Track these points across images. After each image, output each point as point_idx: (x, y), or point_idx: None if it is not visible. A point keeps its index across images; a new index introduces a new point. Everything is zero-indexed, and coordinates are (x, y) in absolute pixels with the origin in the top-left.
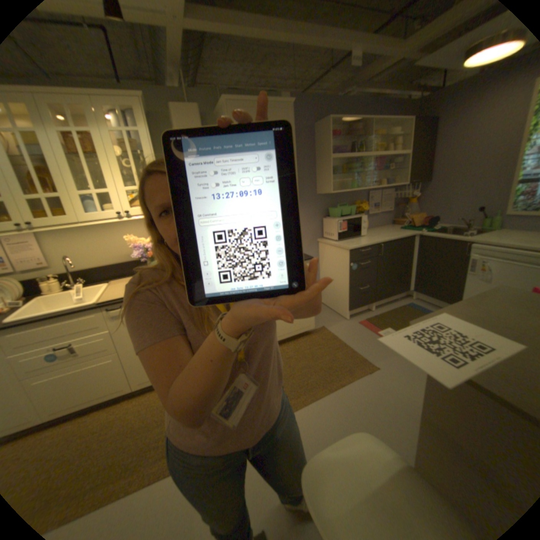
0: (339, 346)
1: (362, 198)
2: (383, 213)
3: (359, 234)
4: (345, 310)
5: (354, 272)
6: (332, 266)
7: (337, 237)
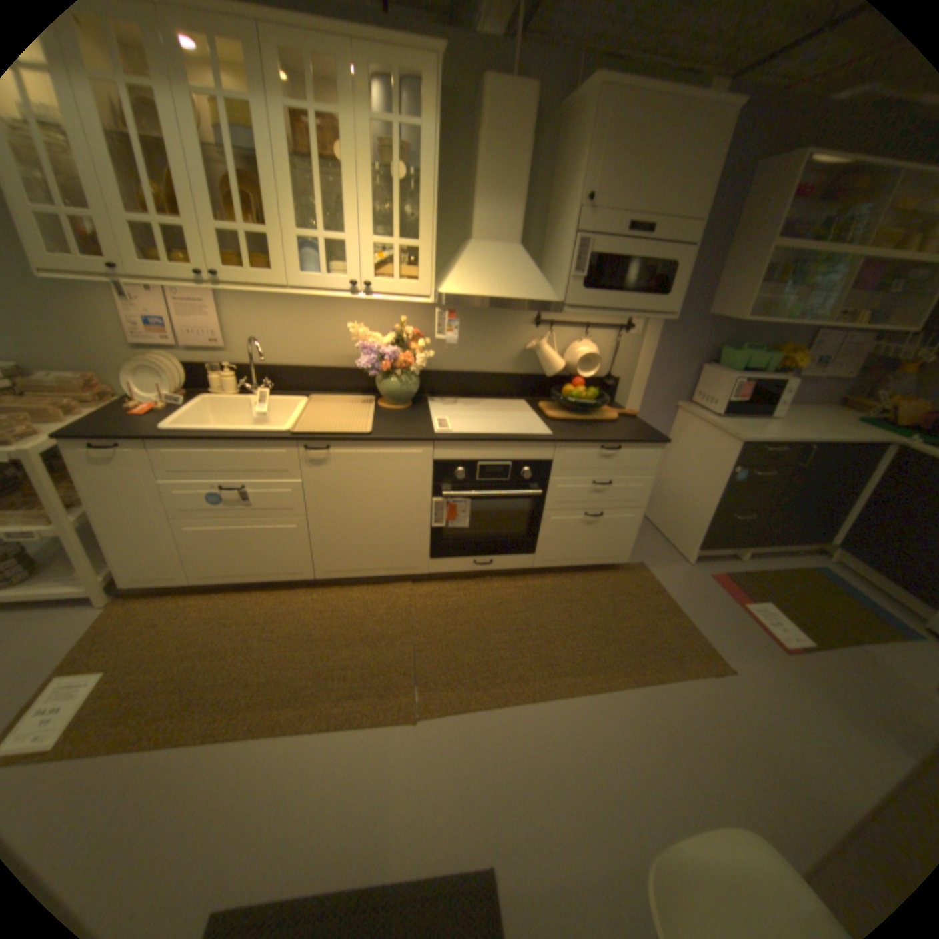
0: (668, 609)
1: (799, 341)
2: (830, 379)
3: (770, 413)
4: (693, 547)
5: (739, 485)
6: (693, 461)
7: (724, 409)
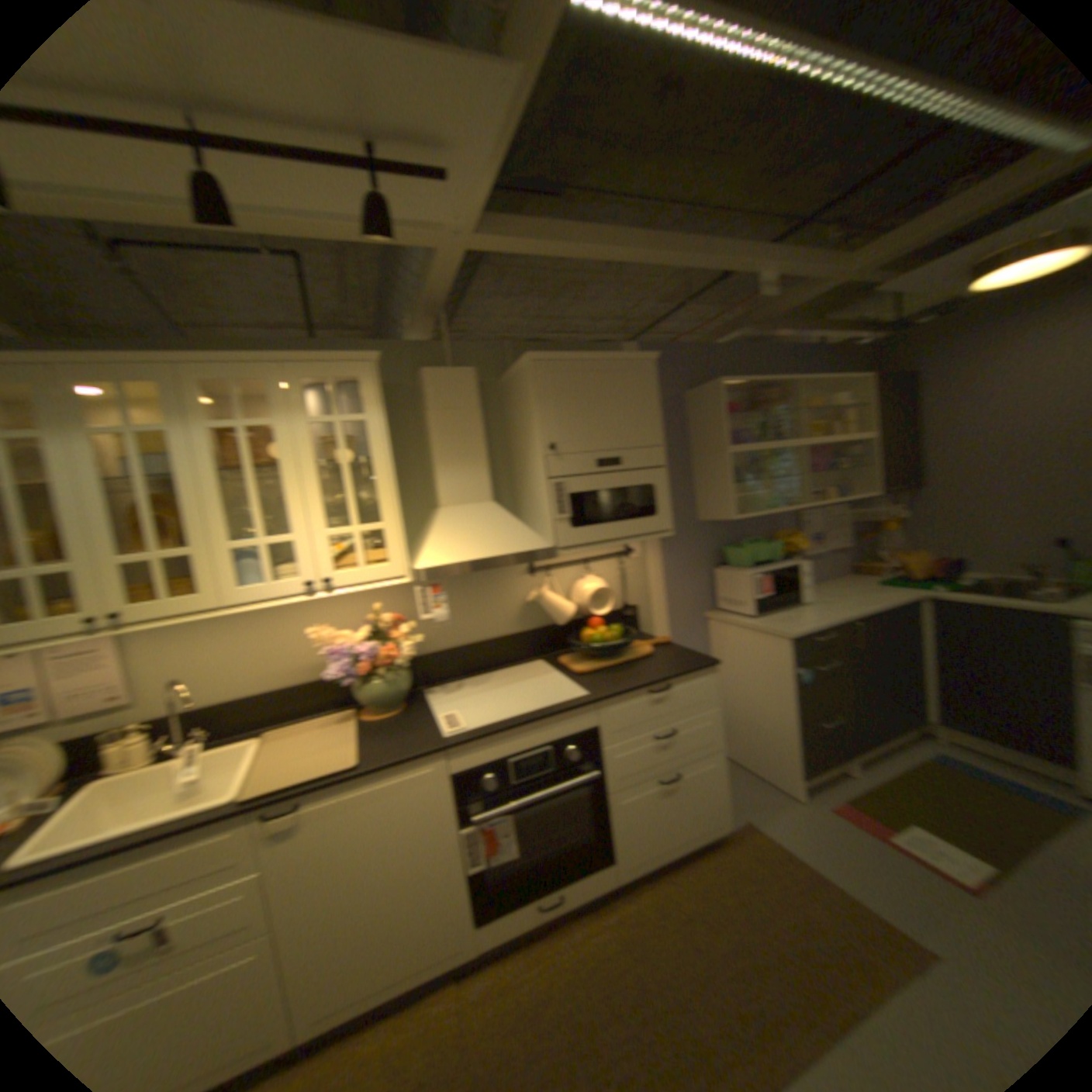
0: (811, 885)
1: (791, 526)
2: (834, 552)
3: (801, 601)
4: (797, 781)
5: (811, 689)
6: (751, 674)
7: (756, 609)
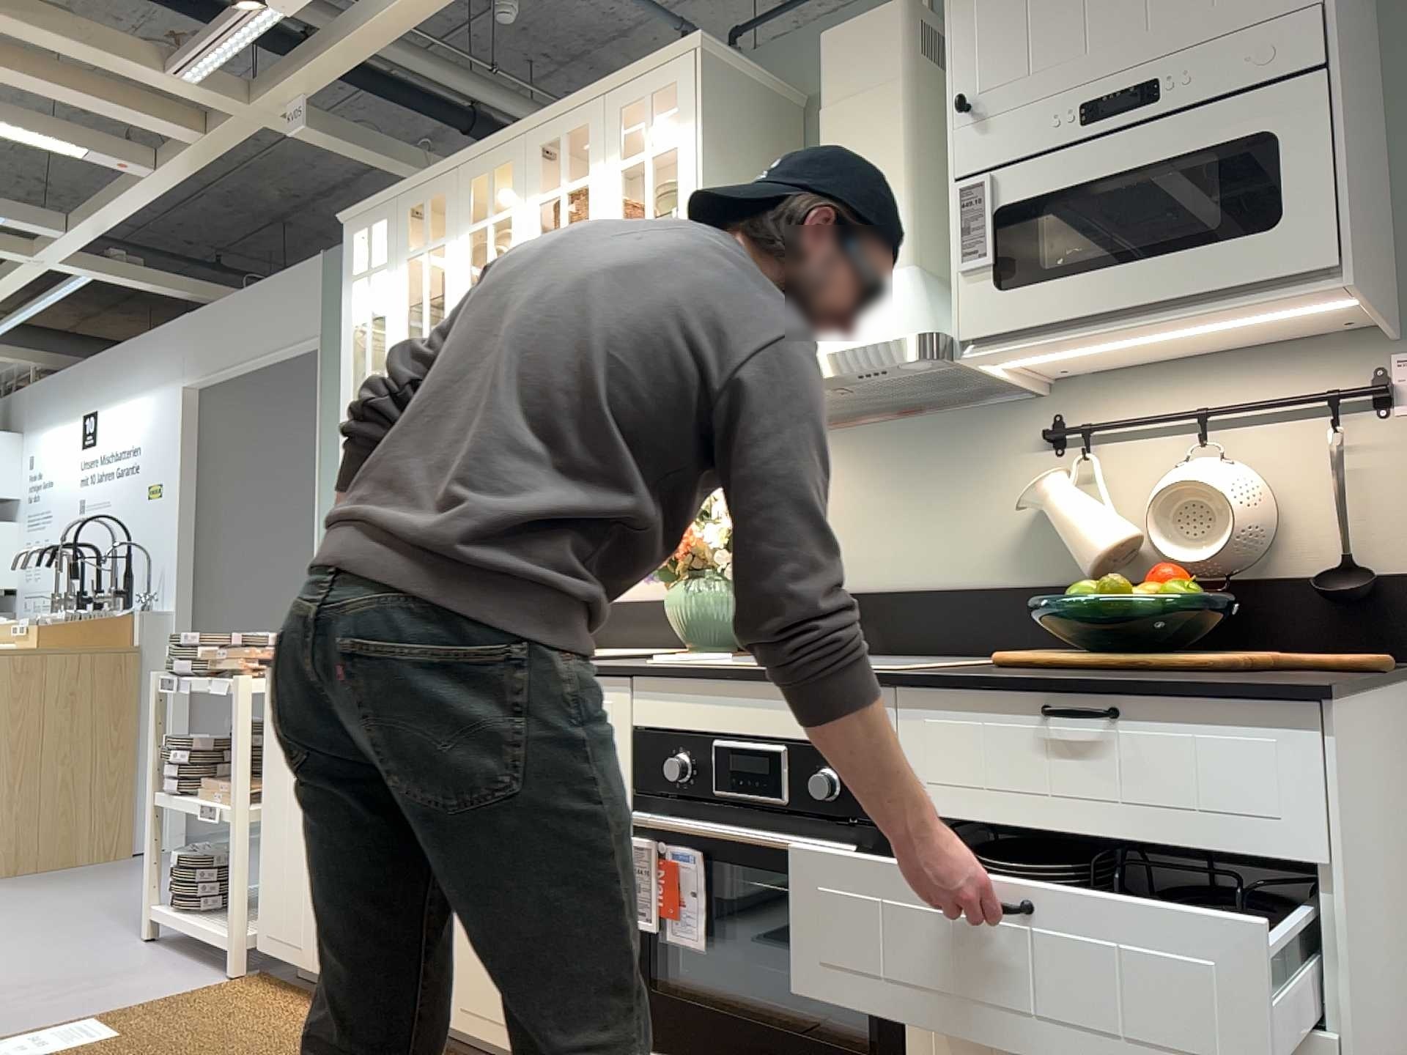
0: None
1: None
2: None
3: None
4: None
5: None
6: None
7: None
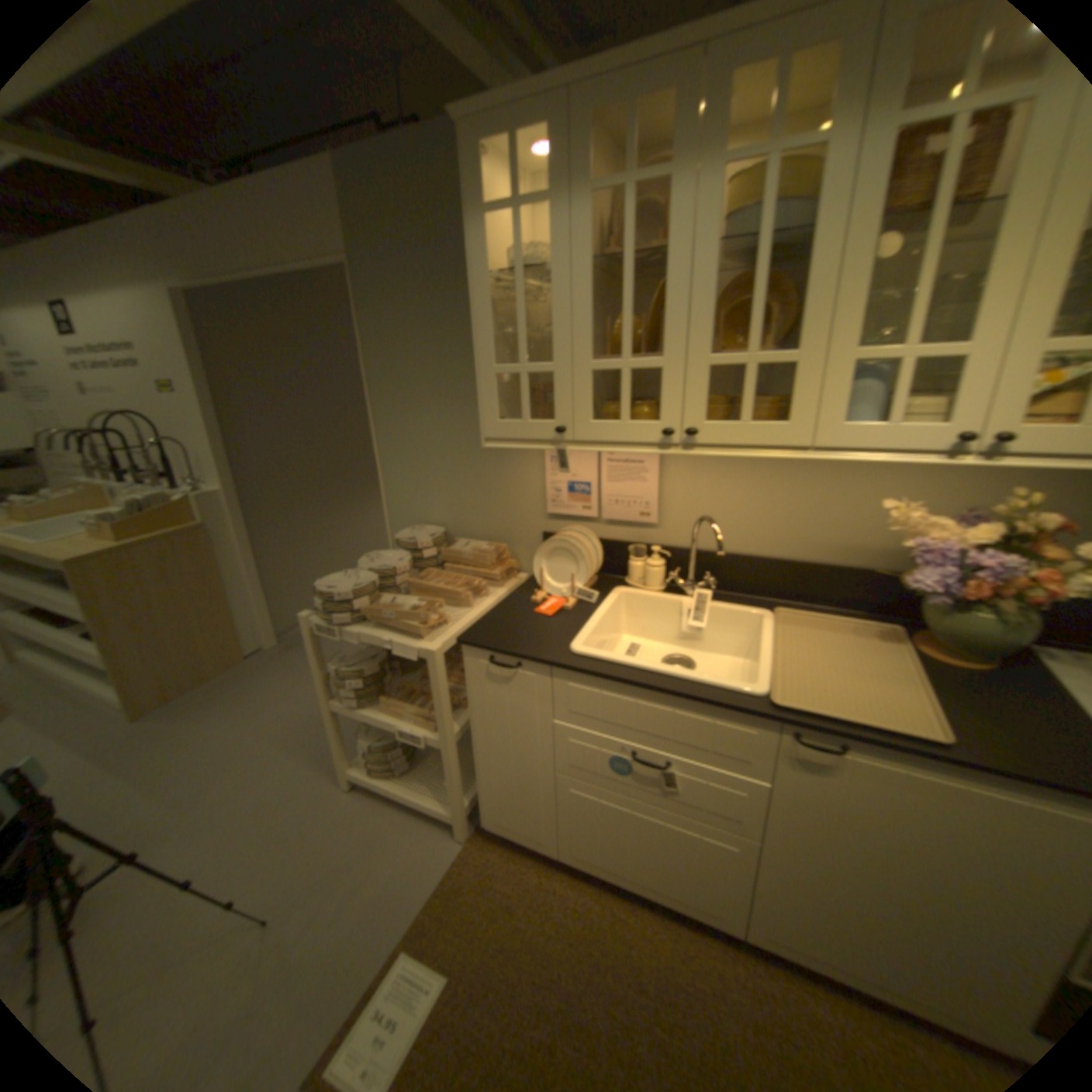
0: None
1: None
2: None
3: None
4: None
5: None
6: None
7: None
